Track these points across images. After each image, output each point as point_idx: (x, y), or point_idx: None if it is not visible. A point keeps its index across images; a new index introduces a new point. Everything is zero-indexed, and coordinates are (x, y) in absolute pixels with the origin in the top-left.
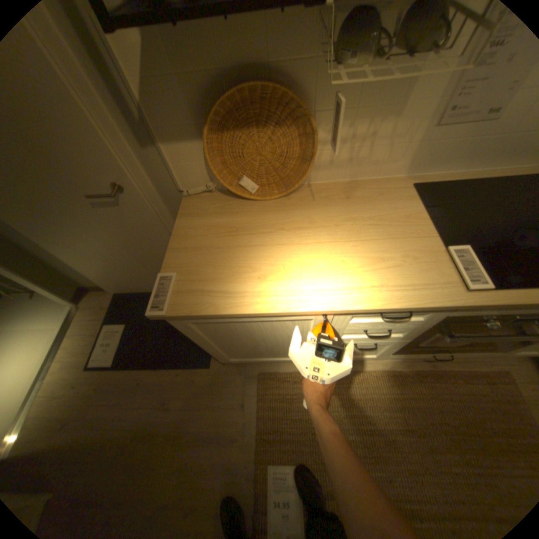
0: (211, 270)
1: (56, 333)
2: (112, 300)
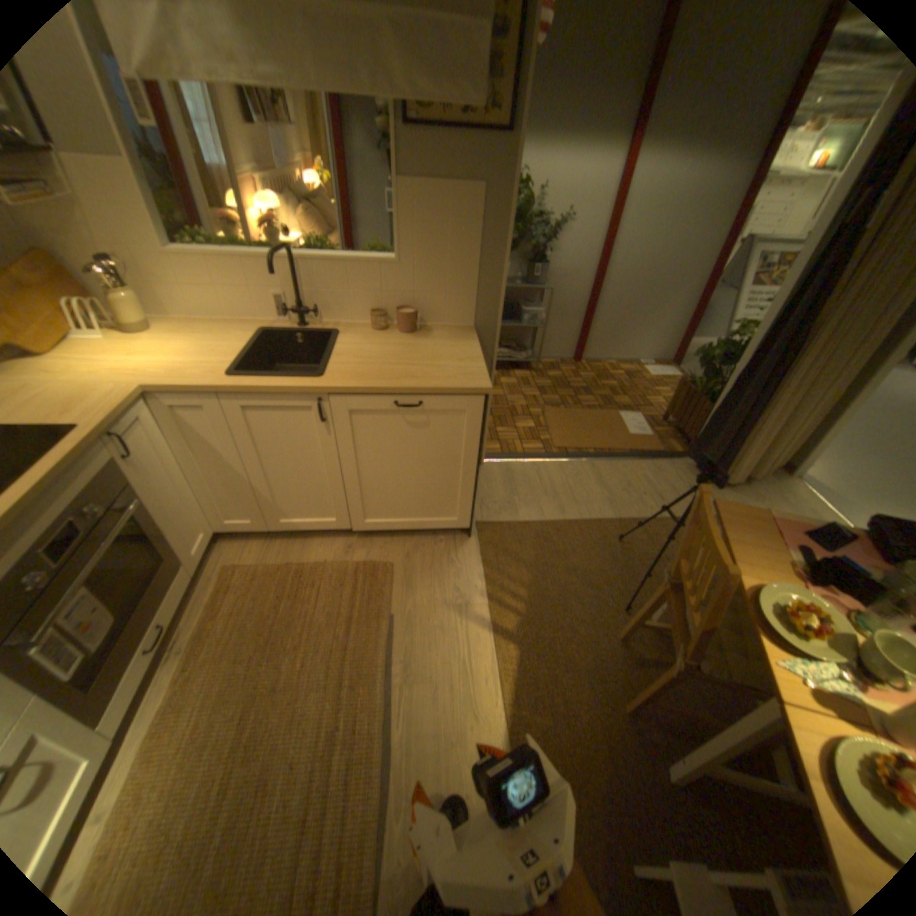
0: None
1: None
2: None
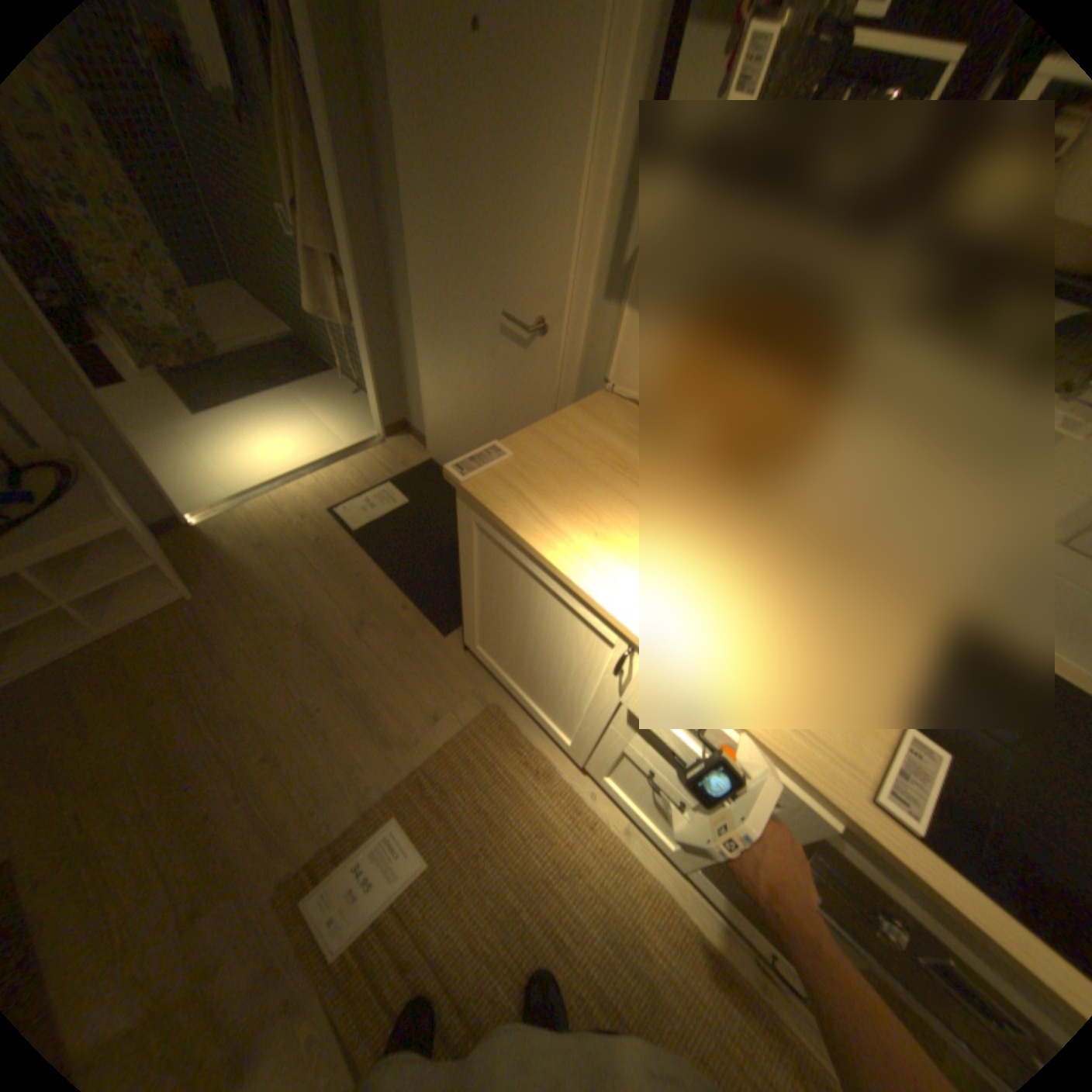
0: (552, 484)
1: (340, 450)
2: (422, 465)
